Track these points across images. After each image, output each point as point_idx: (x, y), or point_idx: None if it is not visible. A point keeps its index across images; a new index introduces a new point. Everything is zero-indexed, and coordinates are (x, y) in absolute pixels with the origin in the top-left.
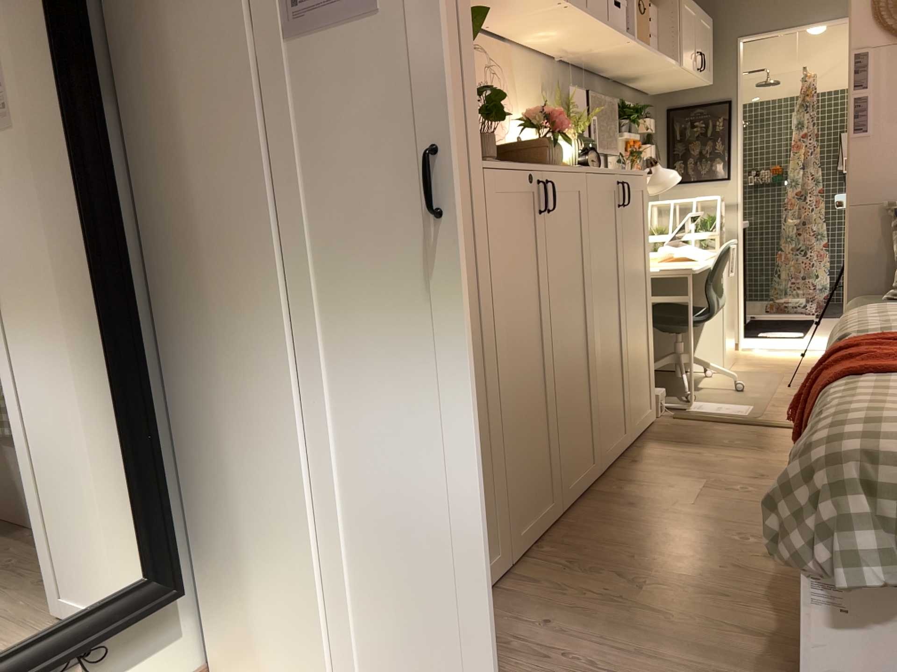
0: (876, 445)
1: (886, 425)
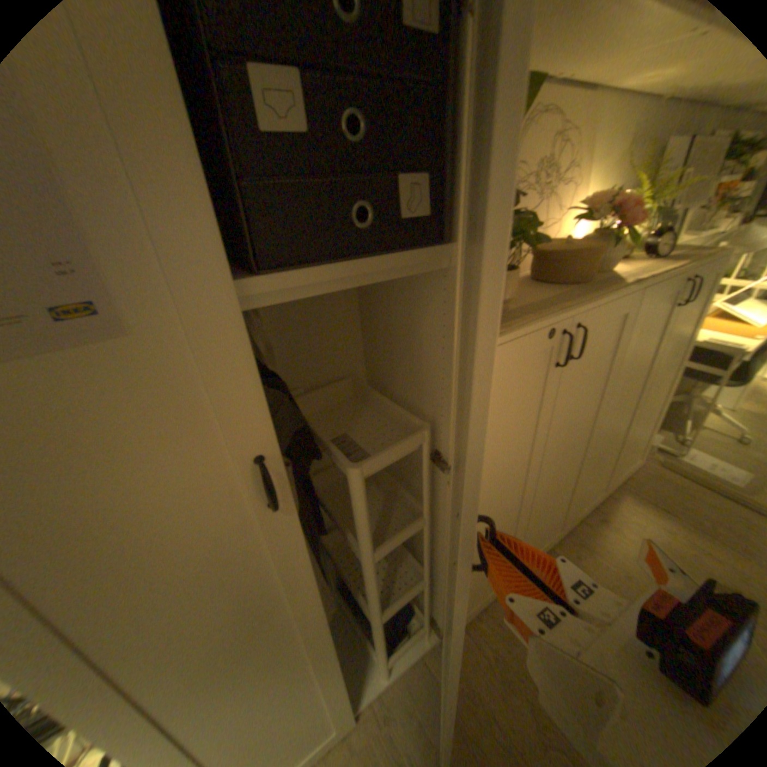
0: None
1: None
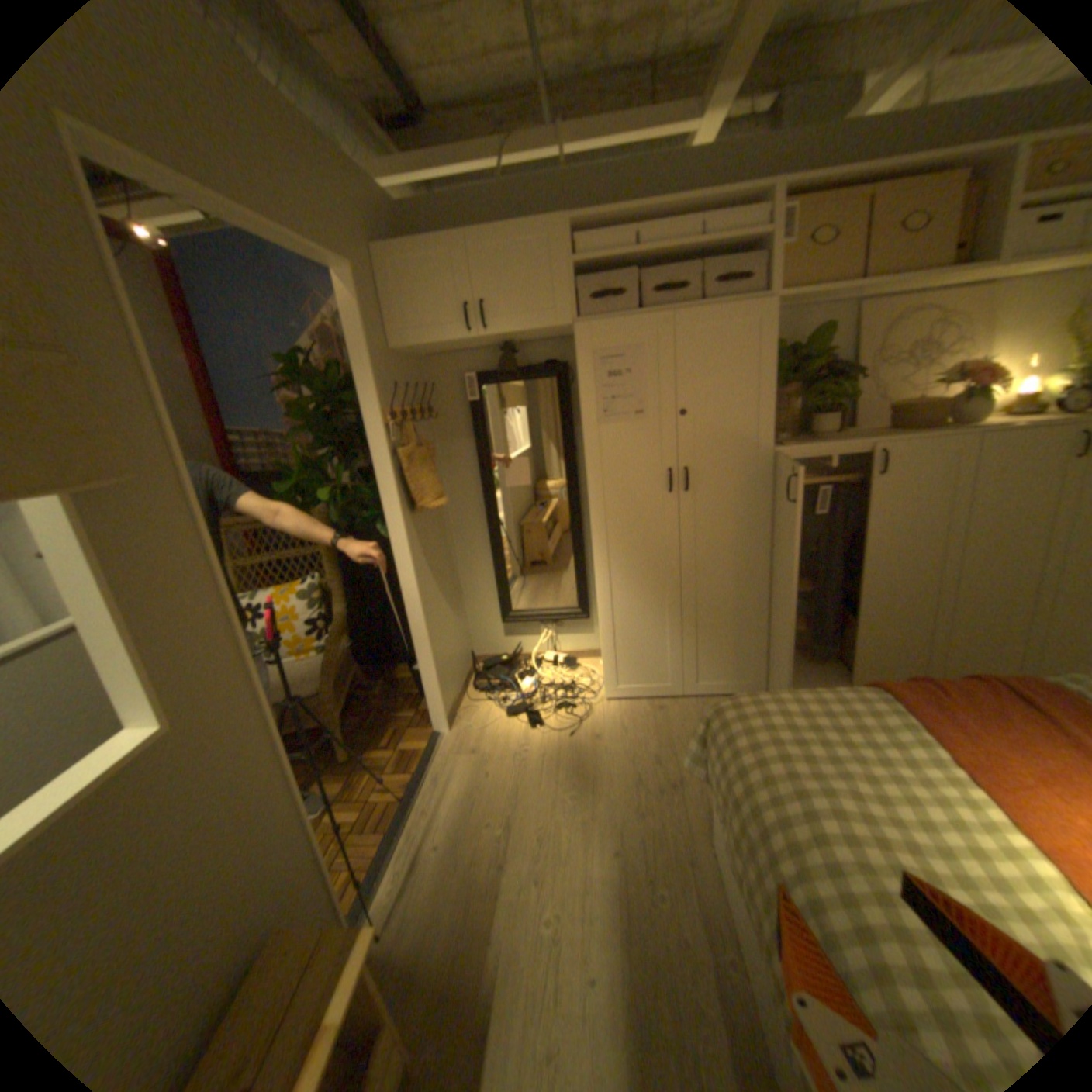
0: (737, 710)
1: (764, 708)
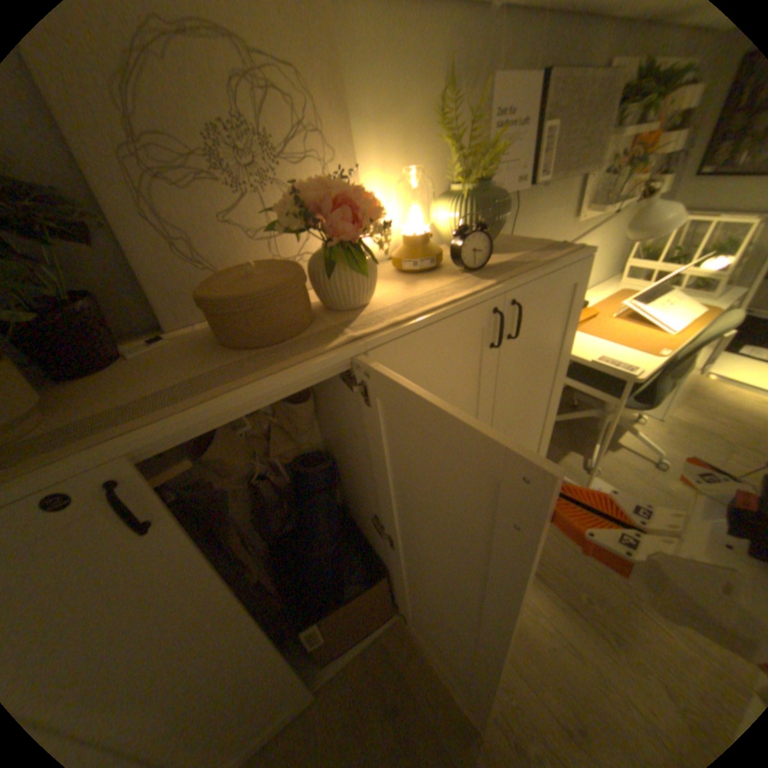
0: None
1: None
